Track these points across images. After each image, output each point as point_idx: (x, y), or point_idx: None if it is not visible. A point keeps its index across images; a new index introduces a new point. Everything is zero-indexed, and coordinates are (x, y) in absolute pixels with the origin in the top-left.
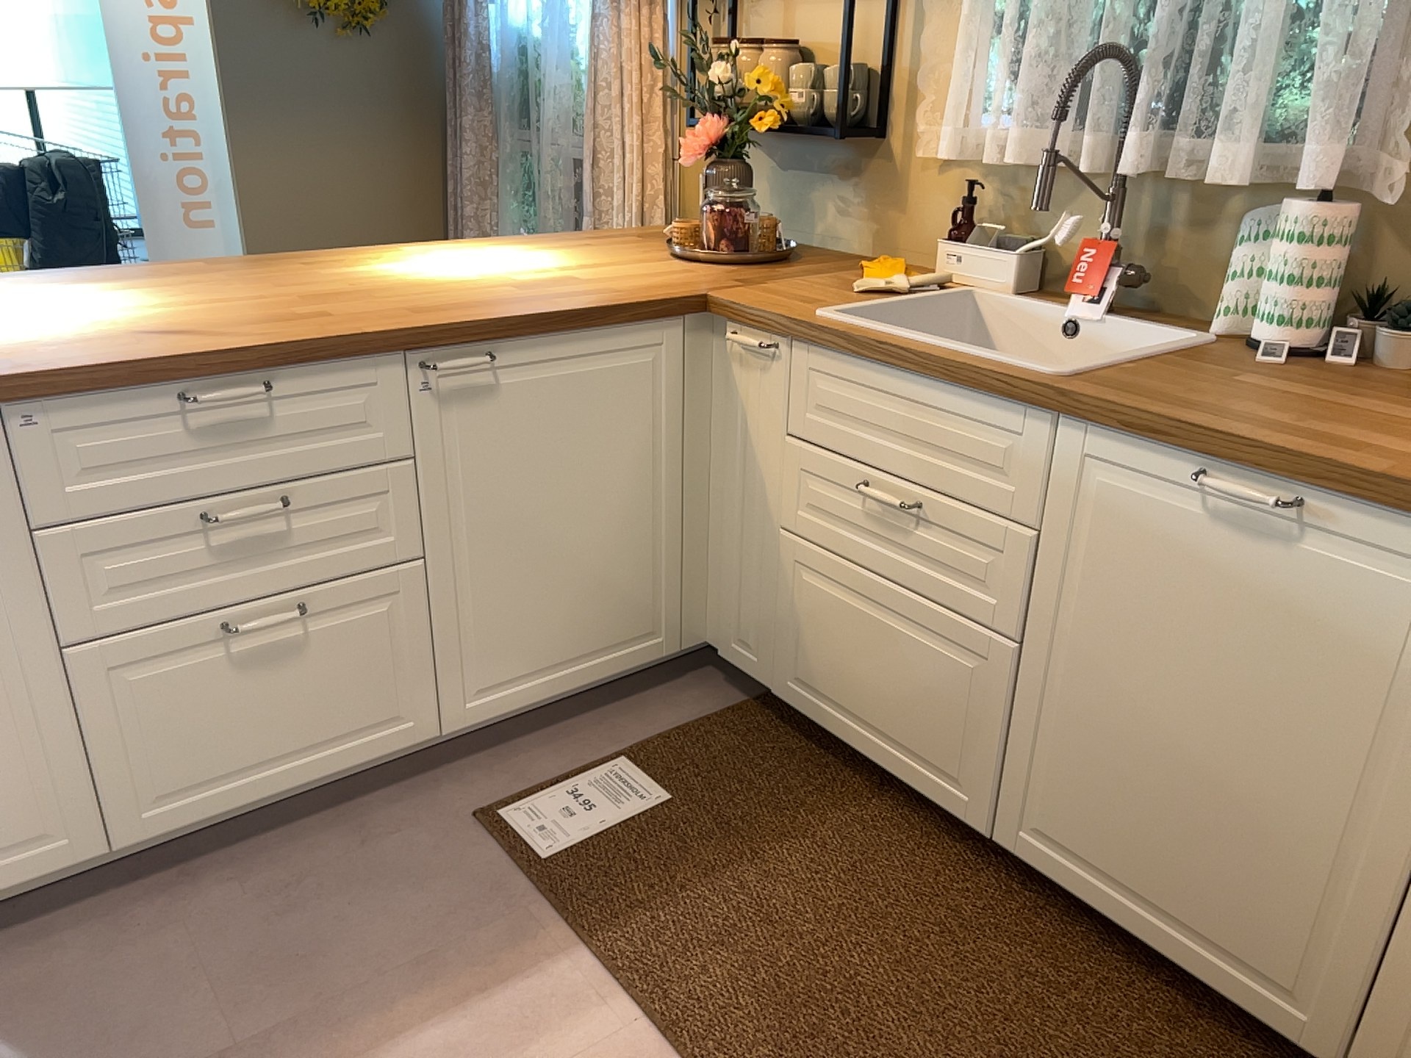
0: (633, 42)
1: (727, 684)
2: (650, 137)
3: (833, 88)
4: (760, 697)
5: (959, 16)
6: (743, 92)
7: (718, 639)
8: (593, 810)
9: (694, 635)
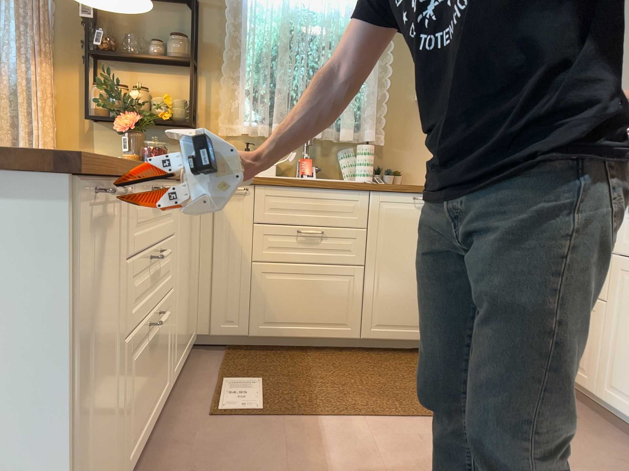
0: (41, 78)
1: (208, 351)
2: (47, 124)
3: (180, 106)
4: (228, 349)
5: (231, 87)
6: (143, 104)
7: (206, 329)
8: (246, 393)
9: (195, 331)
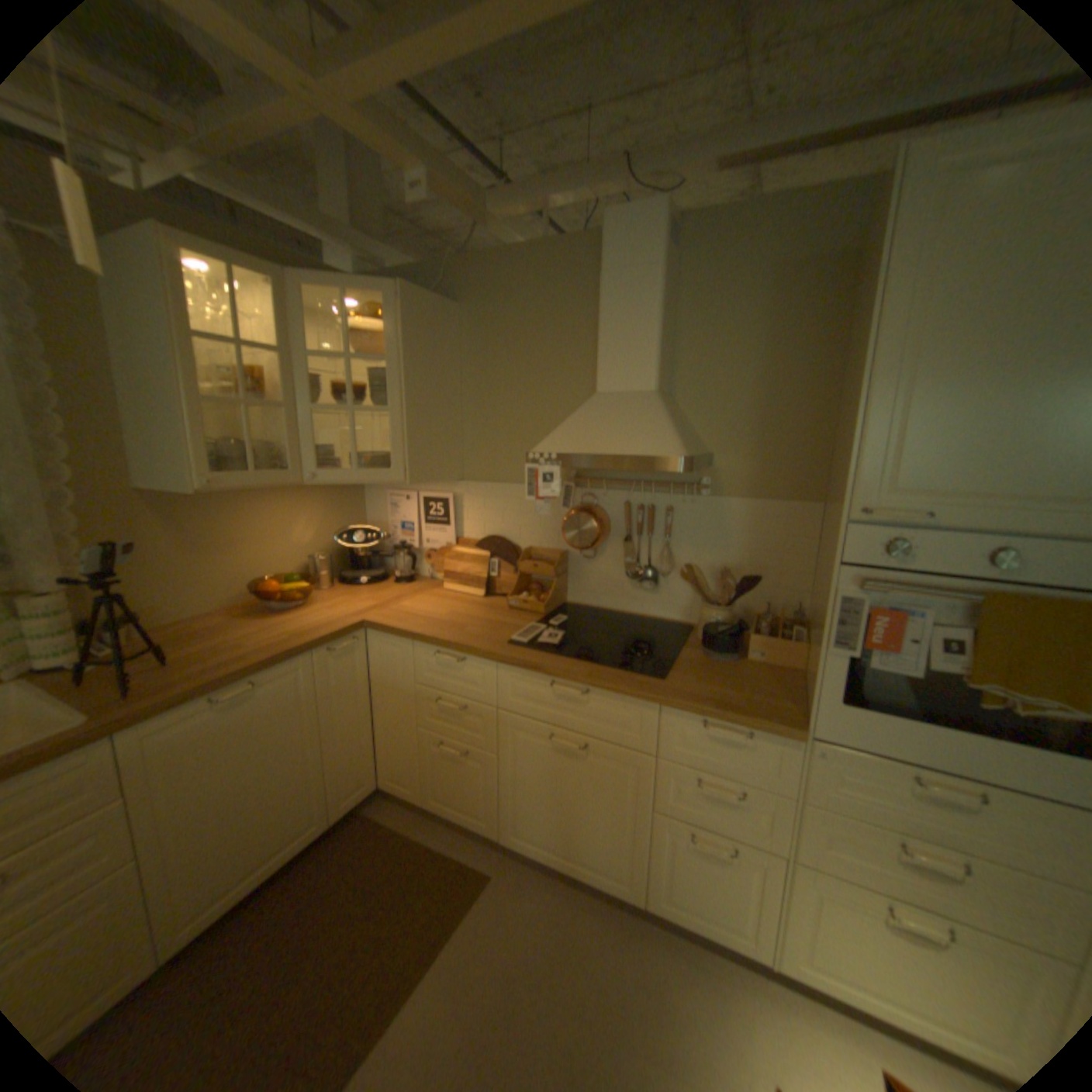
0: None
1: None
2: None
3: None
4: None
5: None
6: None
7: None
8: None
9: None
